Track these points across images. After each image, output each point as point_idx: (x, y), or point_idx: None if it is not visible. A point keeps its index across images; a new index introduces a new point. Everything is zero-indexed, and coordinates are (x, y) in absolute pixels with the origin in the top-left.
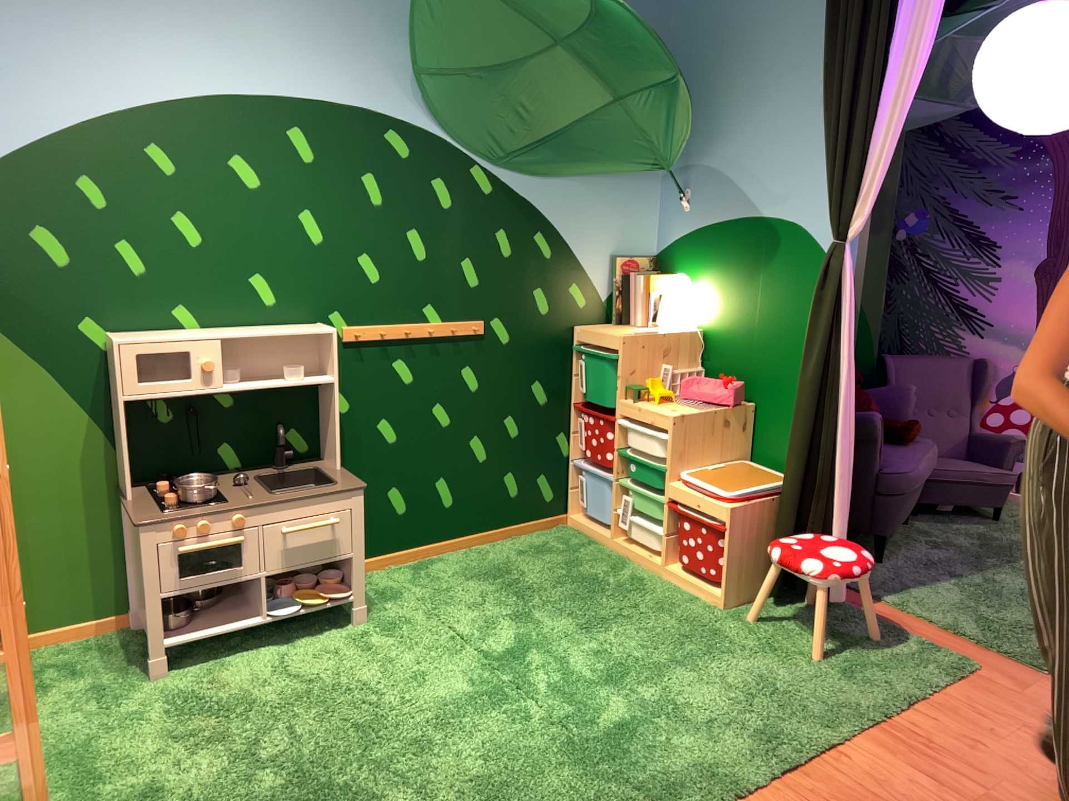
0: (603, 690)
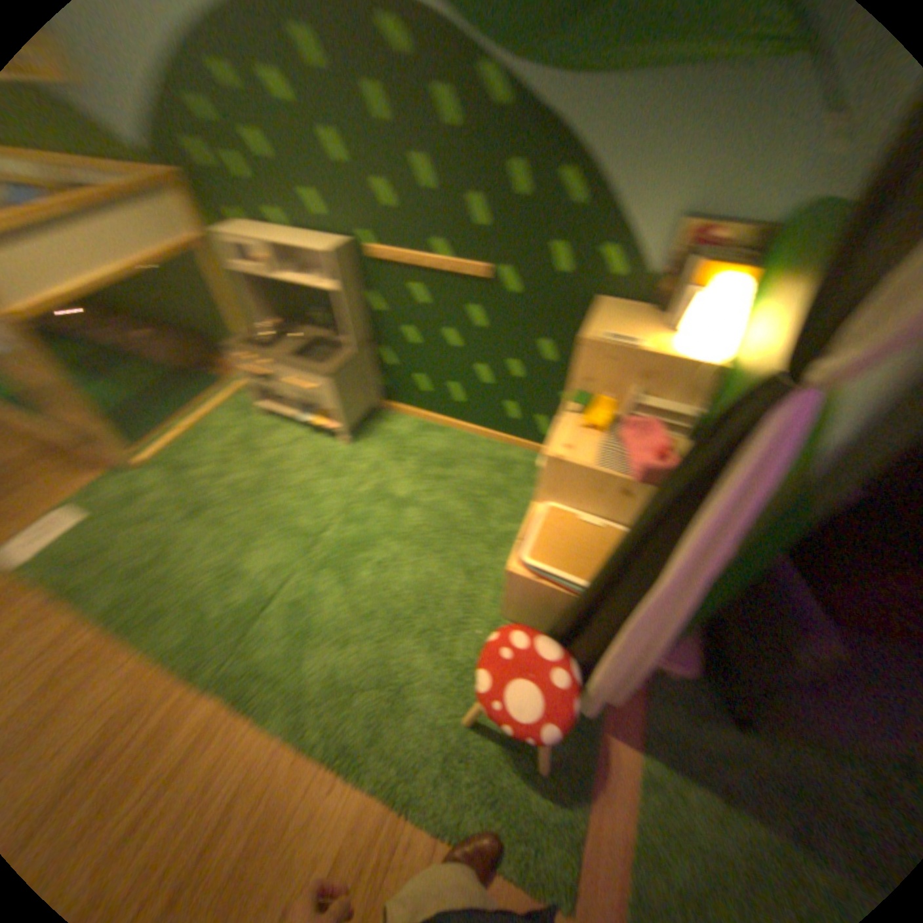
0: (333, 590)
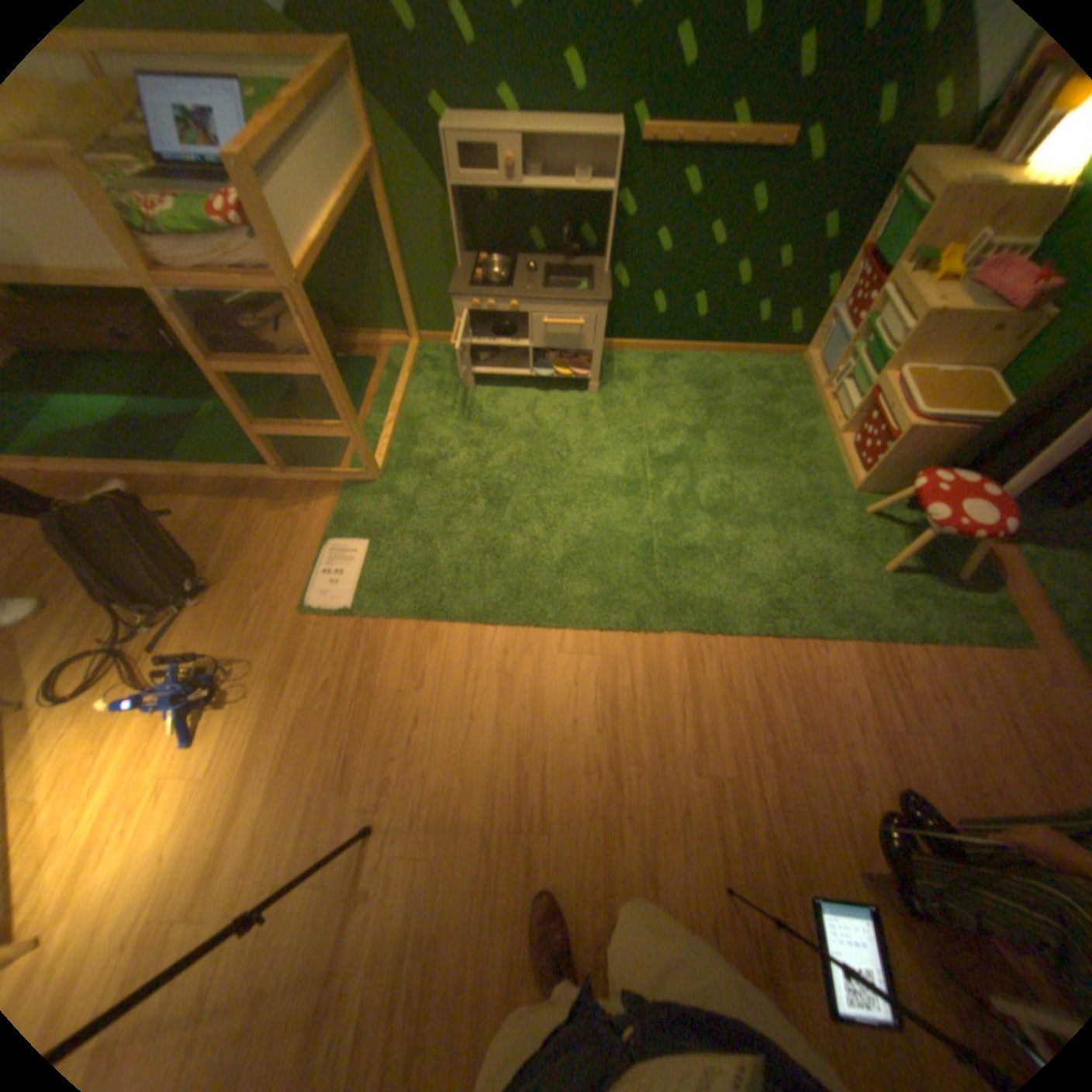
0: (701, 517)
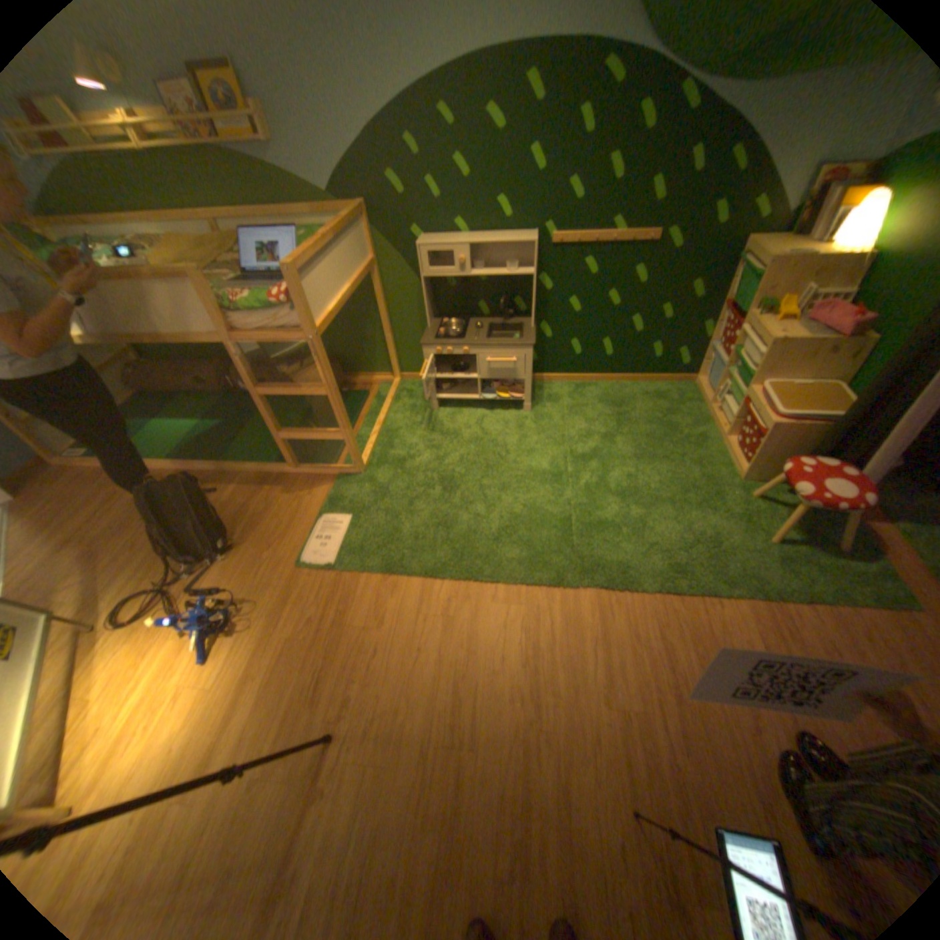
0: (611, 499)
